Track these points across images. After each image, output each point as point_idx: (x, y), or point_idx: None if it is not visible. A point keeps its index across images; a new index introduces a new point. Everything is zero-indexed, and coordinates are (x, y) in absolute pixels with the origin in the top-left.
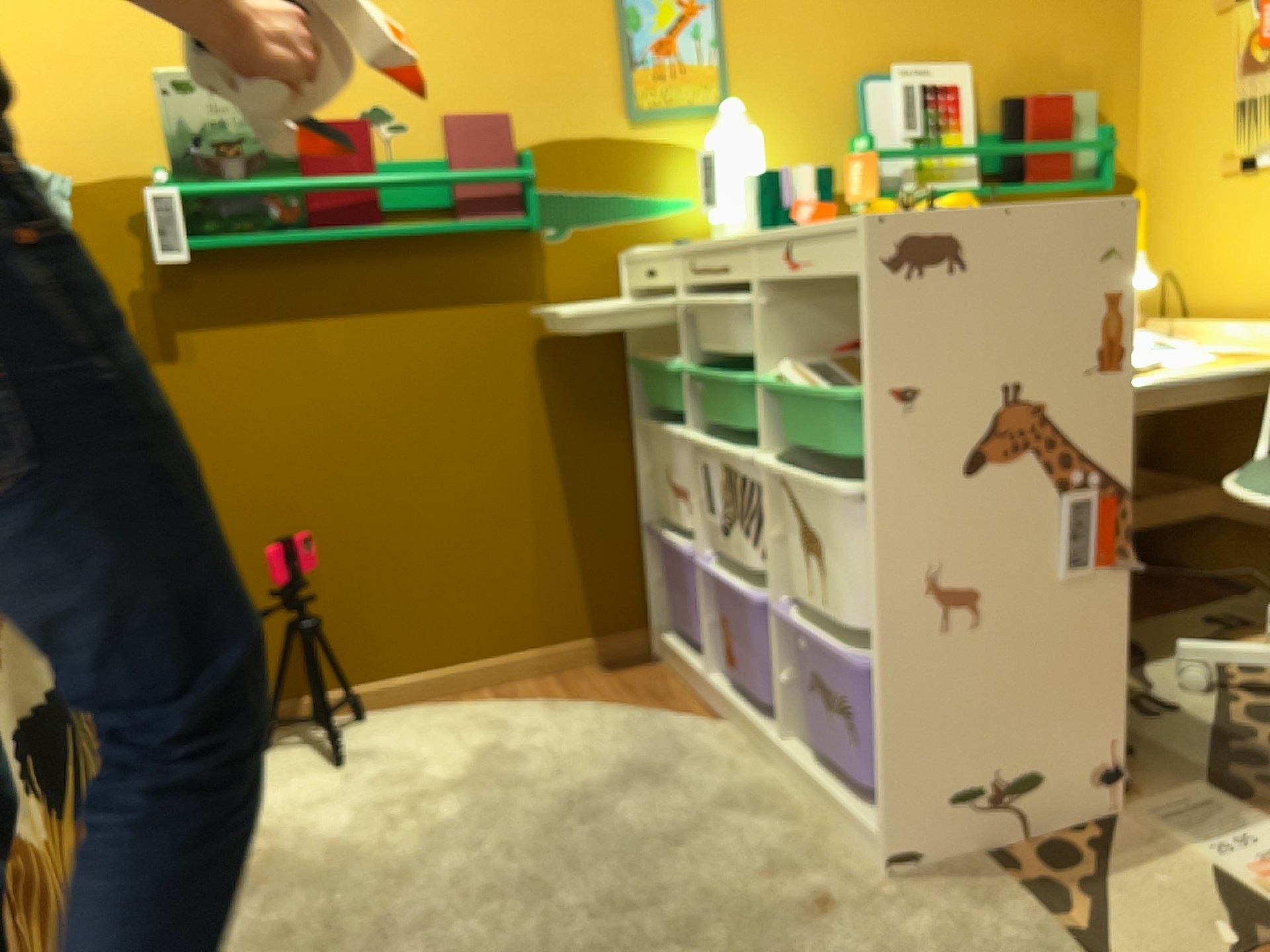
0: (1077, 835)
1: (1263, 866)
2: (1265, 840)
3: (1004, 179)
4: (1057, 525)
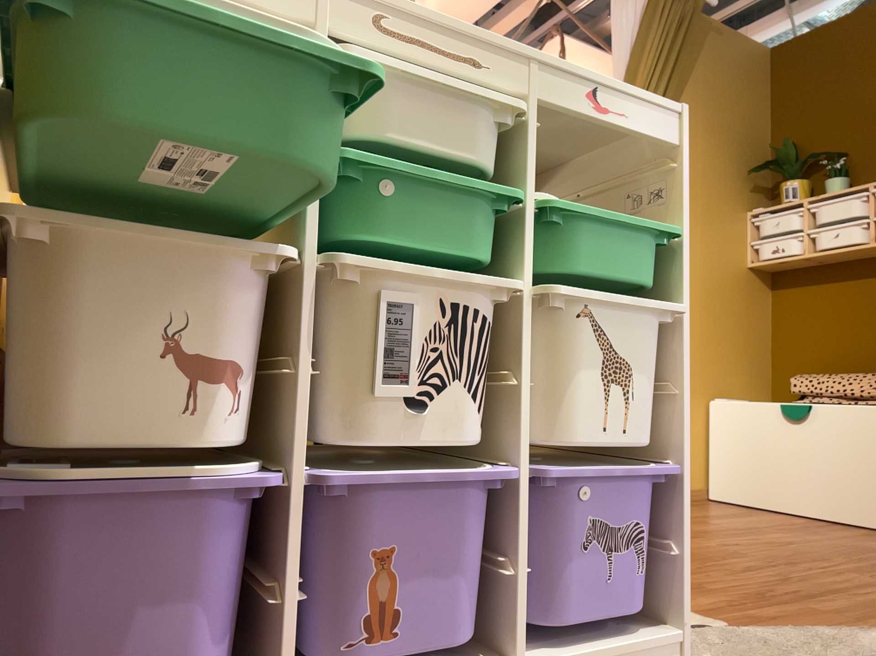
0: None
1: None
2: None
3: None
4: None
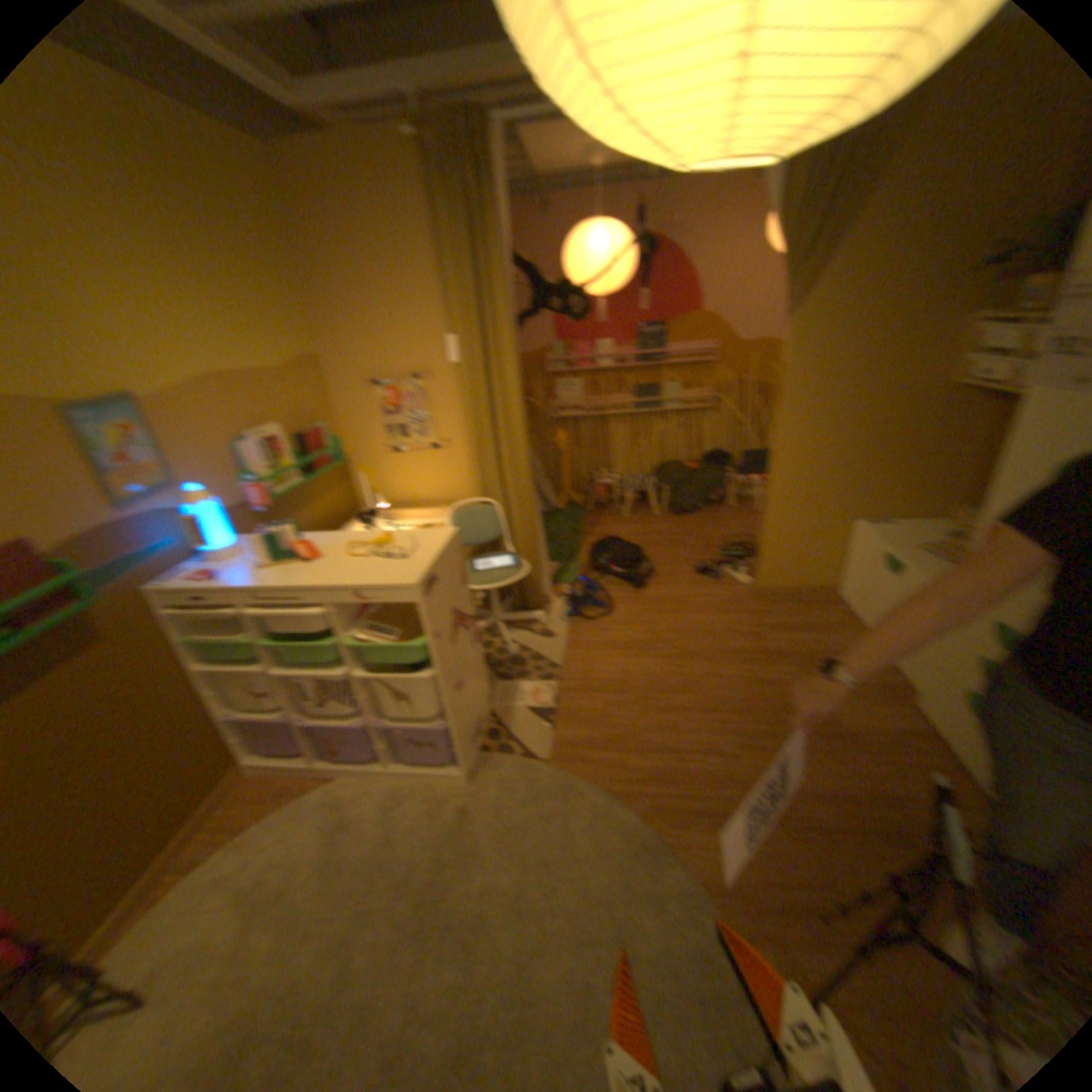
0: (491, 723)
1: (531, 697)
2: (525, 689)
3: (309, 471)
4: (470, 641)
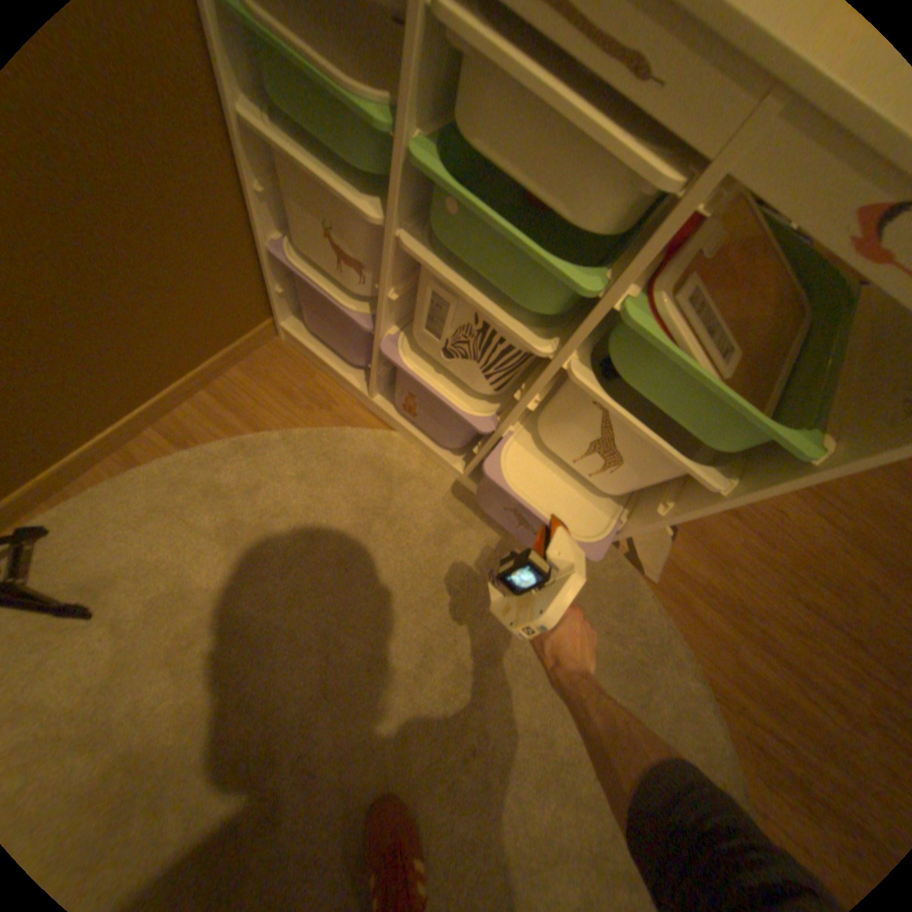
0: None
1: None
2: None
3: None
4: None
